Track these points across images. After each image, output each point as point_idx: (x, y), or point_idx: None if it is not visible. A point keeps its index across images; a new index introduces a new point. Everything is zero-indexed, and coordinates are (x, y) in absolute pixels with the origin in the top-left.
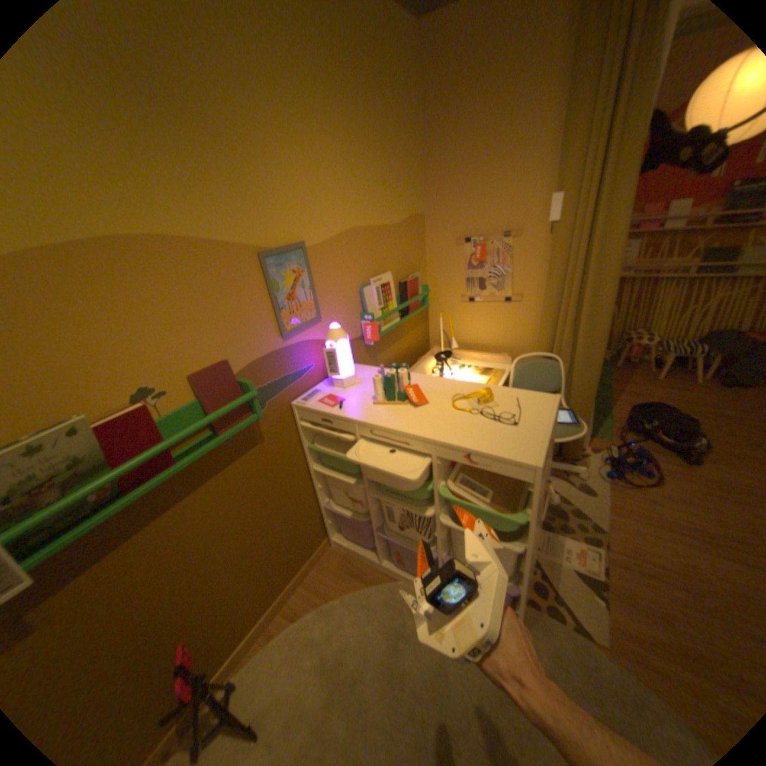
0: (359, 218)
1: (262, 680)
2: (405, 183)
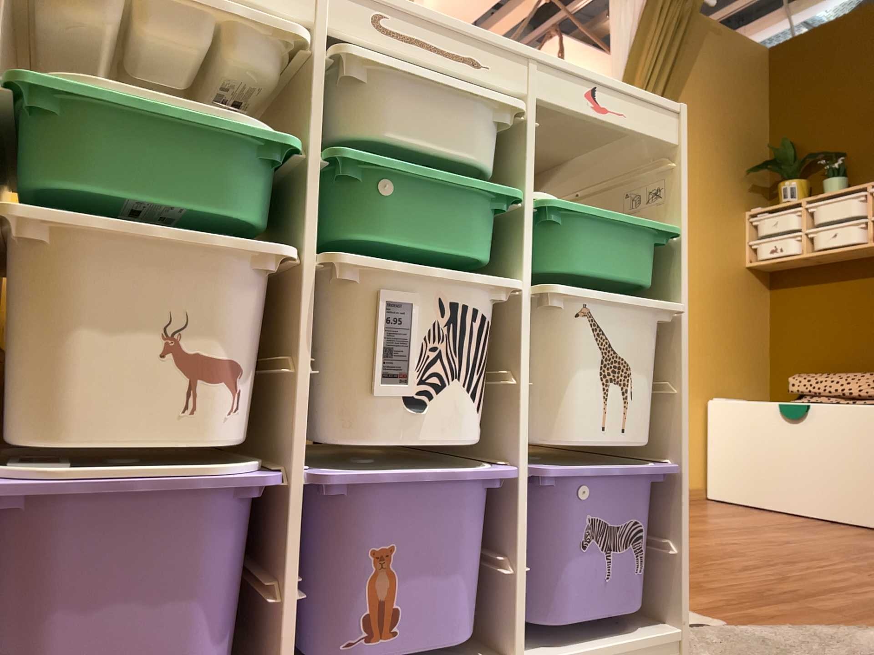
0: None
1: None
2: None
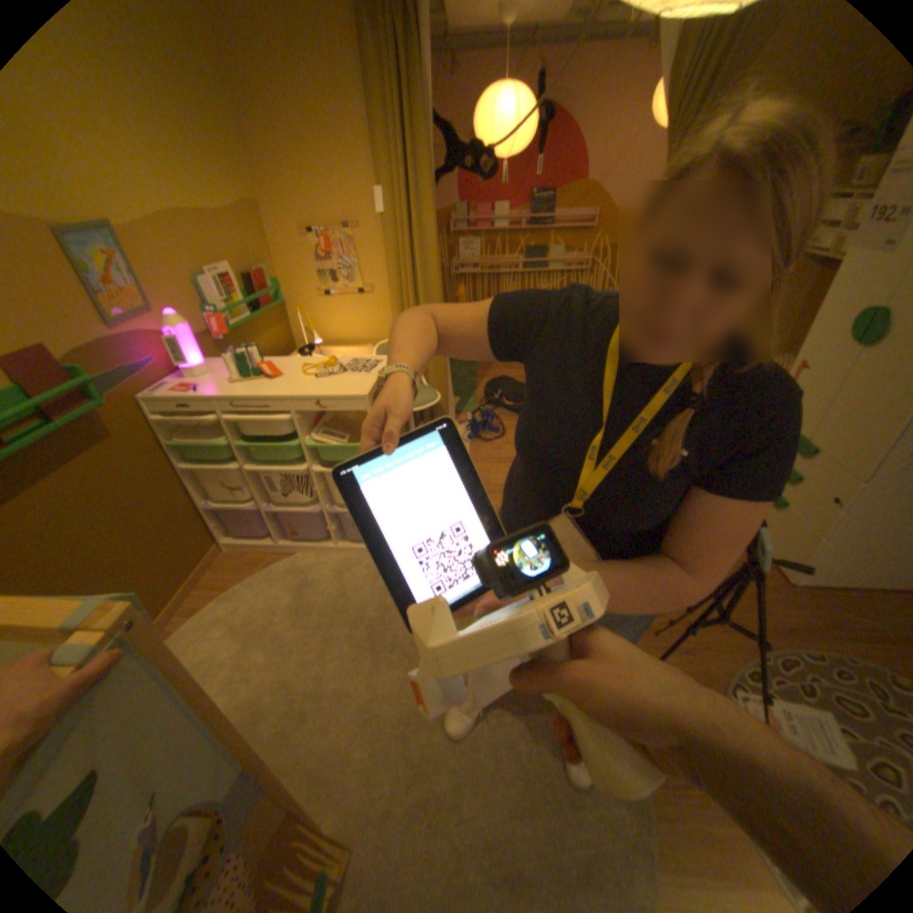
0: (172, 199)
1: None
2: (222, 164)
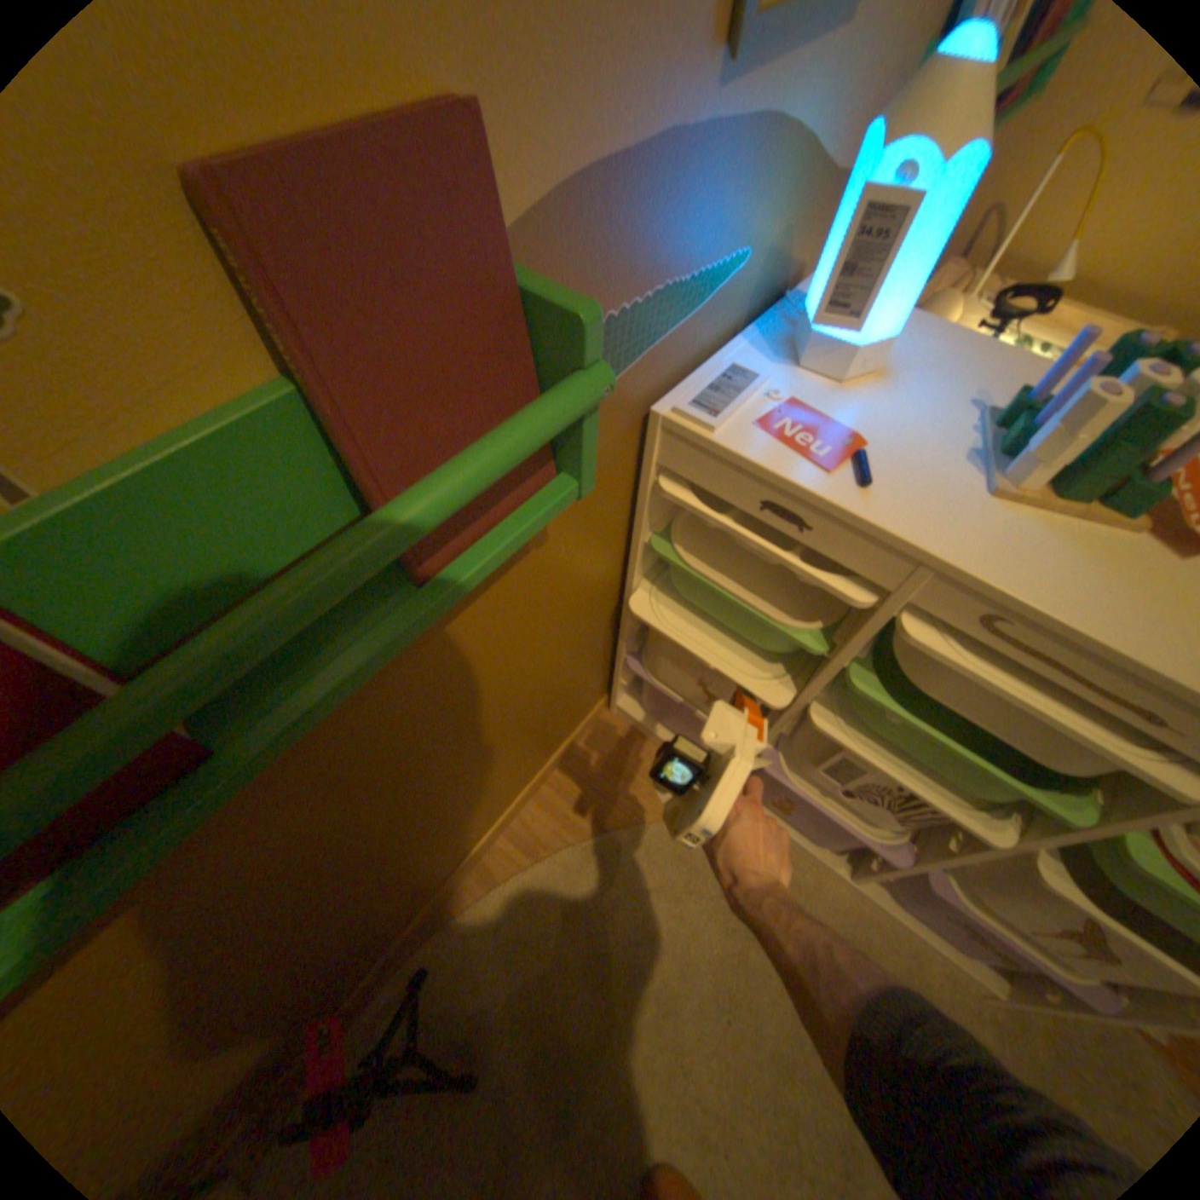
0: None
1: (478, 968)
2: None
